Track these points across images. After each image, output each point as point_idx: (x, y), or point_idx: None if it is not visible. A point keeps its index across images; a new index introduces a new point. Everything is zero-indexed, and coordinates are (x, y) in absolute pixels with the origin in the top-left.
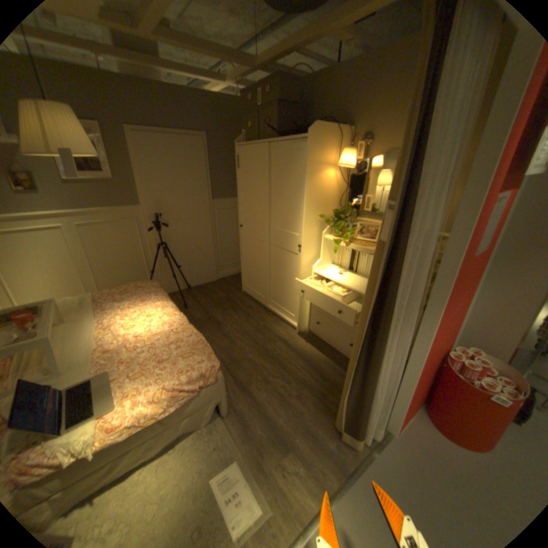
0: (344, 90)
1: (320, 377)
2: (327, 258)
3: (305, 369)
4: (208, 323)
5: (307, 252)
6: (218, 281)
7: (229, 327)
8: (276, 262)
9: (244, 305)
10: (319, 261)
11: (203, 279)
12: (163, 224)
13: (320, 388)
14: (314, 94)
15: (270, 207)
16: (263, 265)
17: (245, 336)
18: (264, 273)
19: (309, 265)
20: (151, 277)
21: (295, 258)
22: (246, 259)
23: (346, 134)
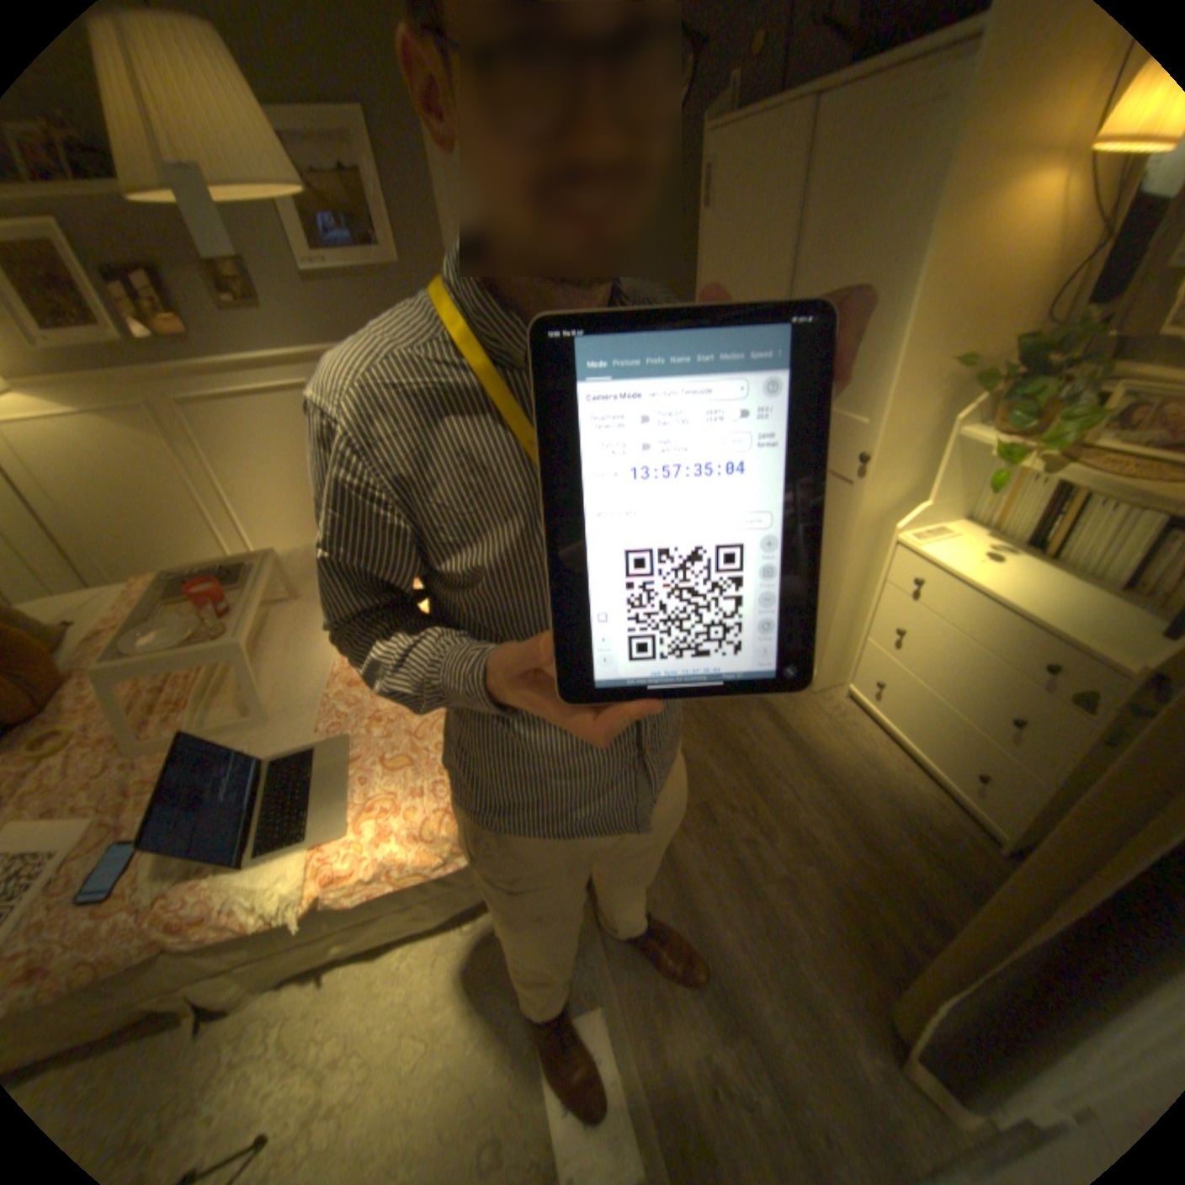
0: None
1: (862, 841)
2: (952, 502)
3: (820, 805)
4: None
5: (886, 478)
6: None
7: None
8: None
9: None
10: (922, 508)
11: None
12: None
13: (856, 874)
14: None
15: None
16: None
17: None
18: None
19: (887, 518)
20: None
21: (843, 493)
22: None
23: None
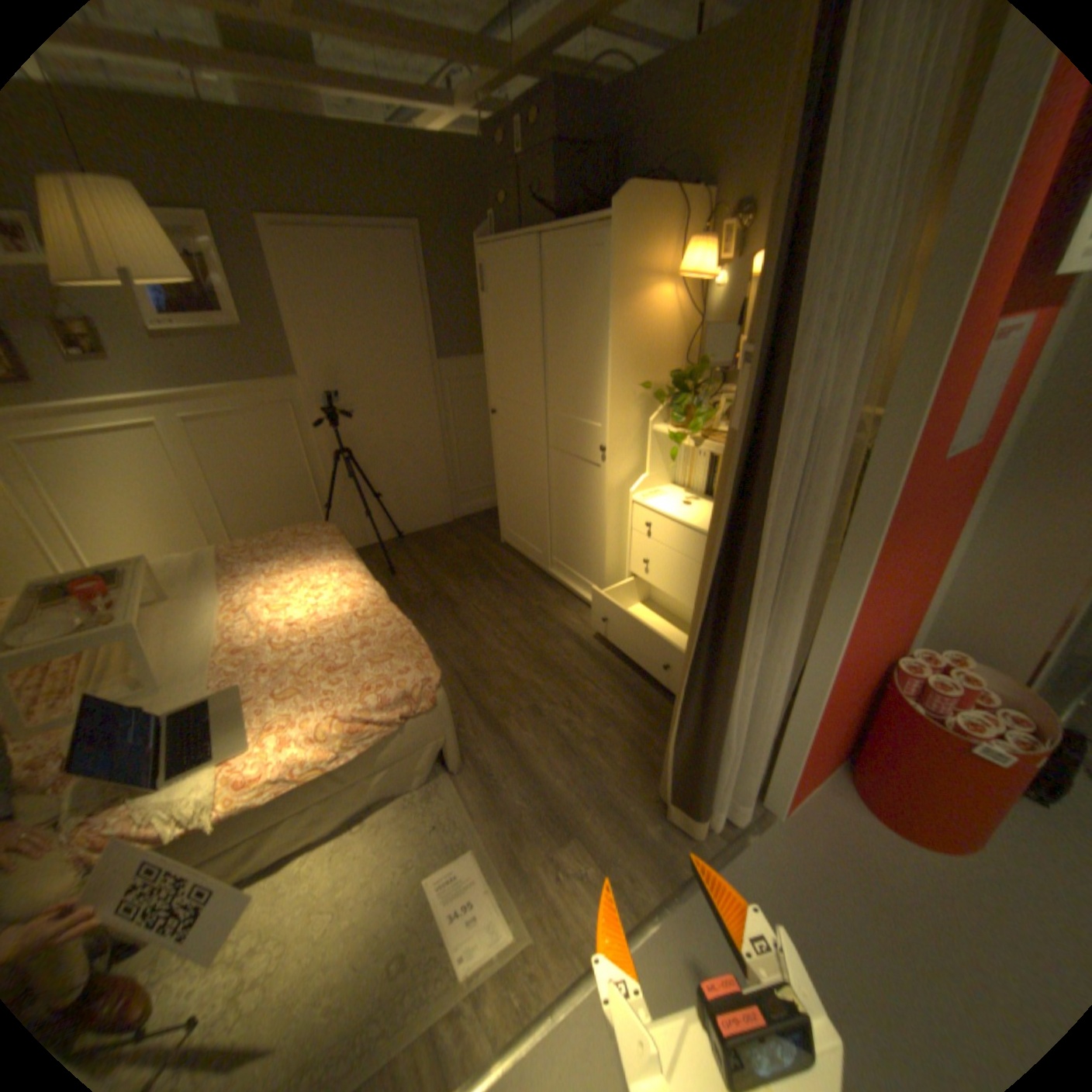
0: (696, 105)
1: (642, 705)
2: (661, 473)
3: (614, 690)
4: (433, 603)
5: (618, 460)
6: (457, 524)
7: (473, 610)
8: (561, 484)
9: (503, 568)
10: (643, 478)
11: (426, 519)
12: (344, 412)
13: (640, 725)
14: (633, 119)
15: (546, 370)
16: (537, 489)
17: (502, 627)
18: (539, 506)
19: (625, 487)
20: (328, 517)
21: (597, 473)
22: (505, 479)
23: (698, 206)
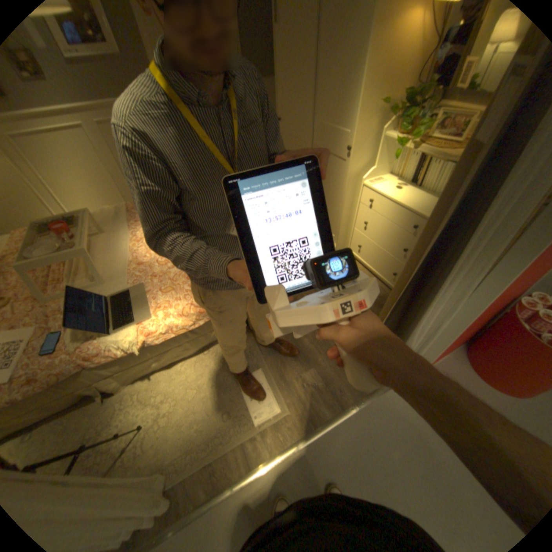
0: None
1: None
2: (384, 166)
3: None
4: None
5: (358, 156)
6: None
7: None
8: None
9: None
10: (372, 169)
11: None
12: None
13: None
14: None
15: (316, 88)
16: None
17: None
18: None
19: (359, 175)
20: None
21: (342, 165)
22: None
23: None
